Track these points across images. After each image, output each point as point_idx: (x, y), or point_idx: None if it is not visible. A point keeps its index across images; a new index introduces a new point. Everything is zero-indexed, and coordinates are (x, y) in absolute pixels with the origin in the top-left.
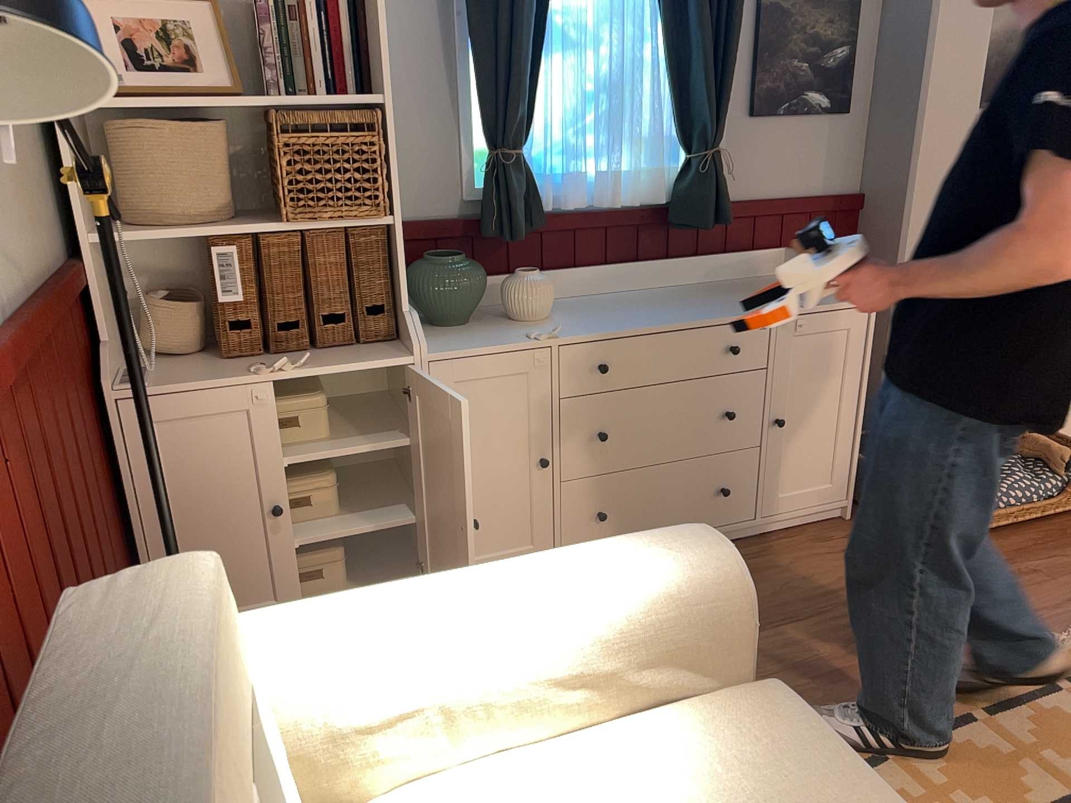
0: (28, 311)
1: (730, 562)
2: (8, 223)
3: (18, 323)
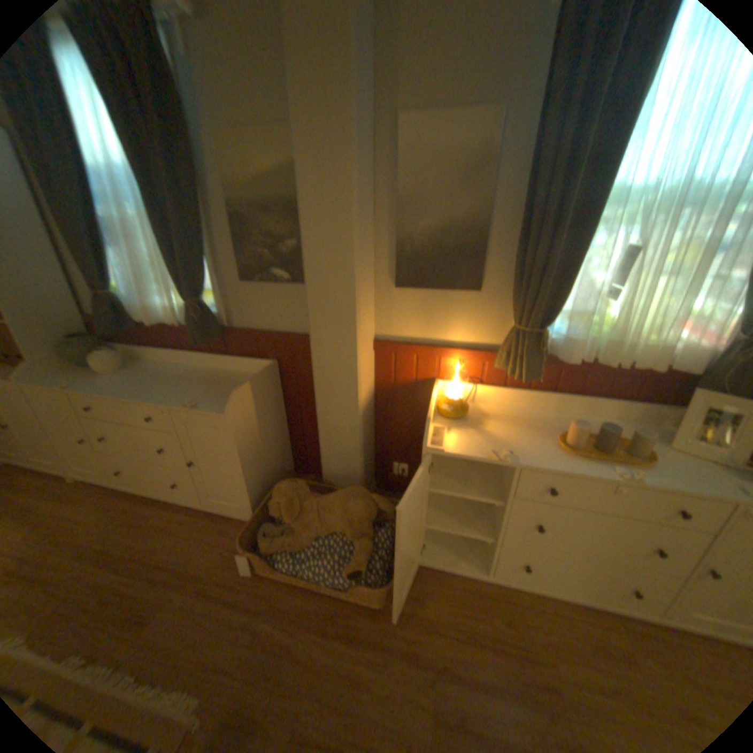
0: None
1: None
2: None
3: None
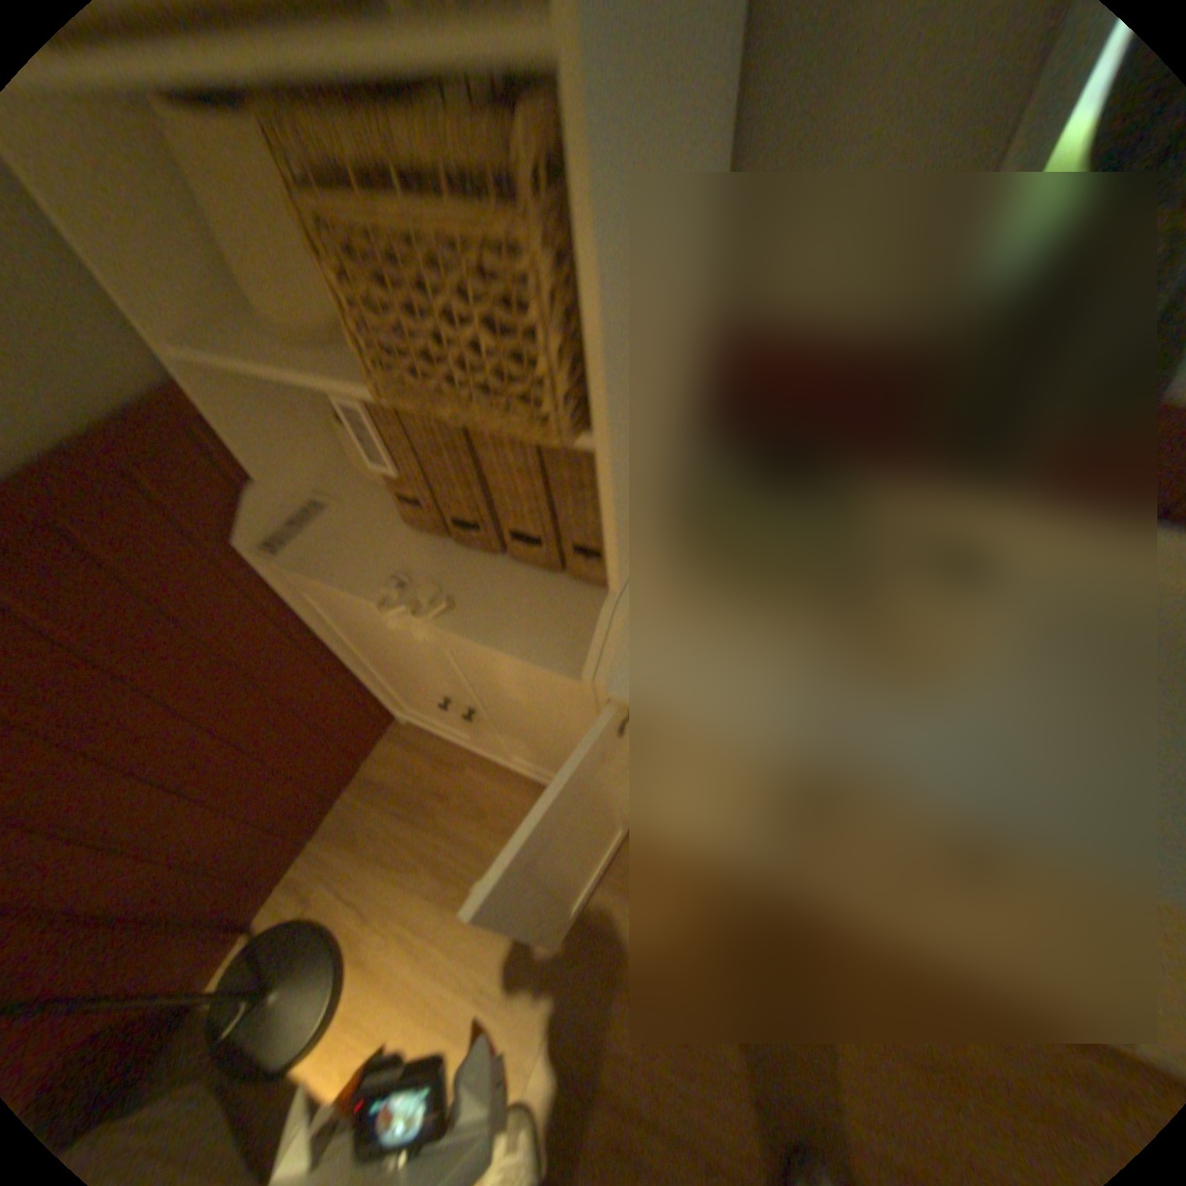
0: None
1: None
2: None
3: None
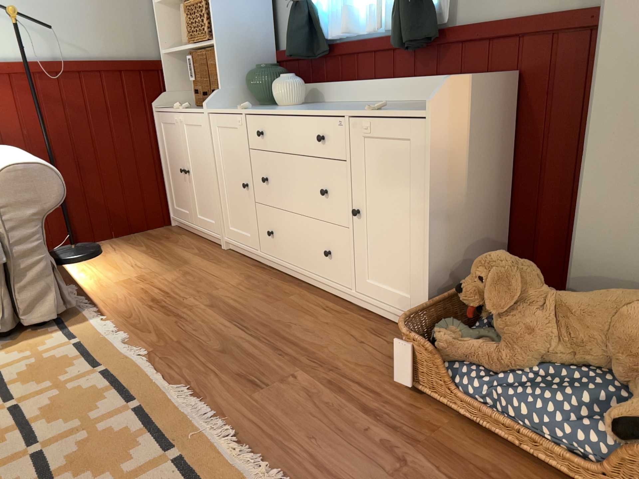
0: (68, 64)
1: (4, 168)
2: (87, 40)
3: (51, 64)
